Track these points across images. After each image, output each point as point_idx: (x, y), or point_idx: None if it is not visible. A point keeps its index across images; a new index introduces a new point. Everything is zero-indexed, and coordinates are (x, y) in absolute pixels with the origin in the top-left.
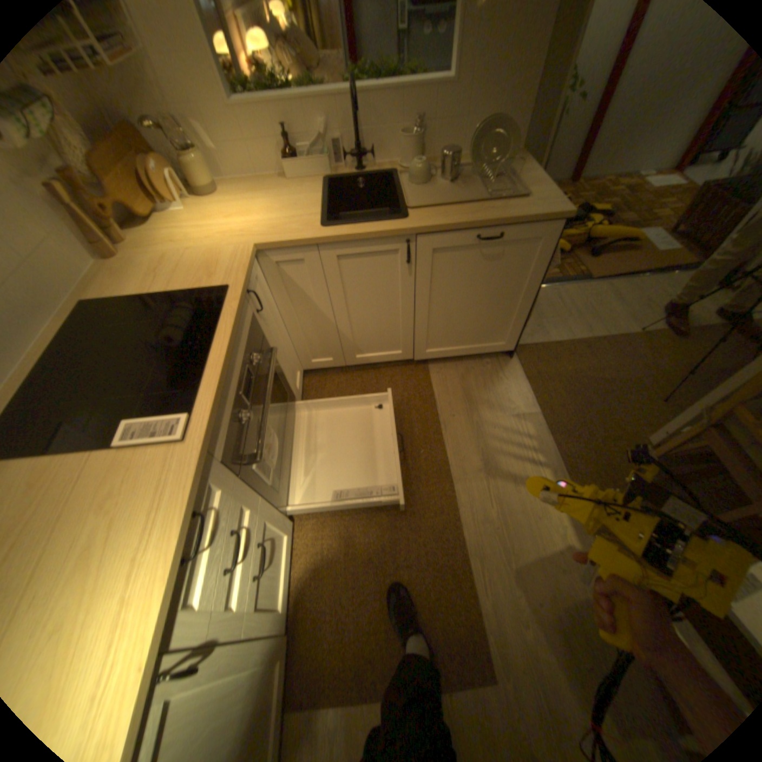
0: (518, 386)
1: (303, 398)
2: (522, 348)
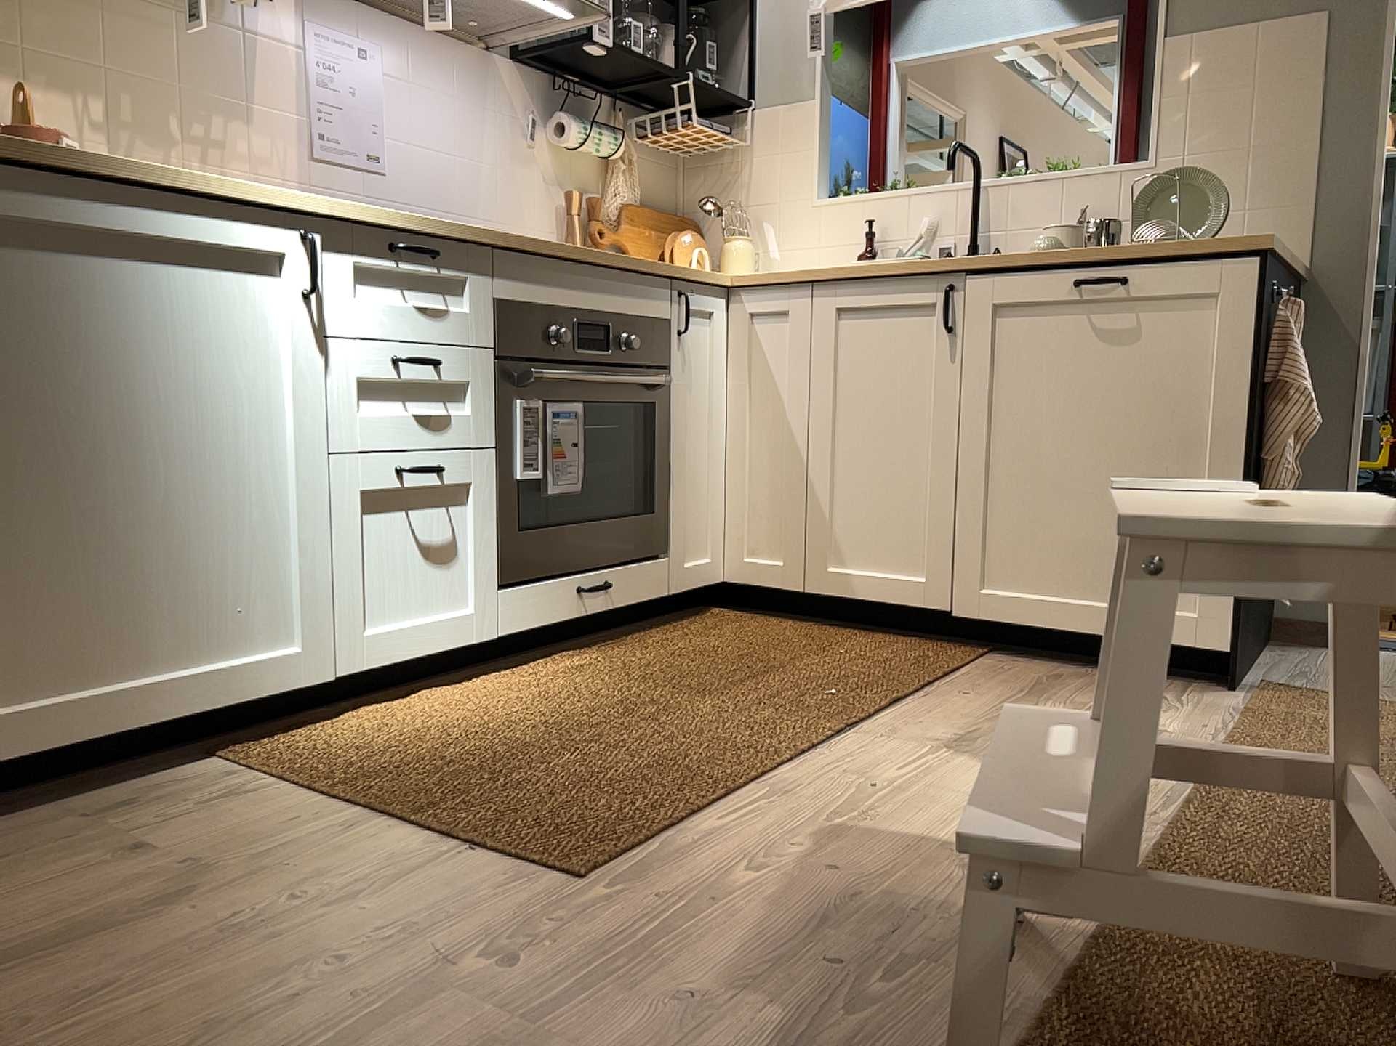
0: (1208, 714)
1: (694, 621)
2: (1291, 688)
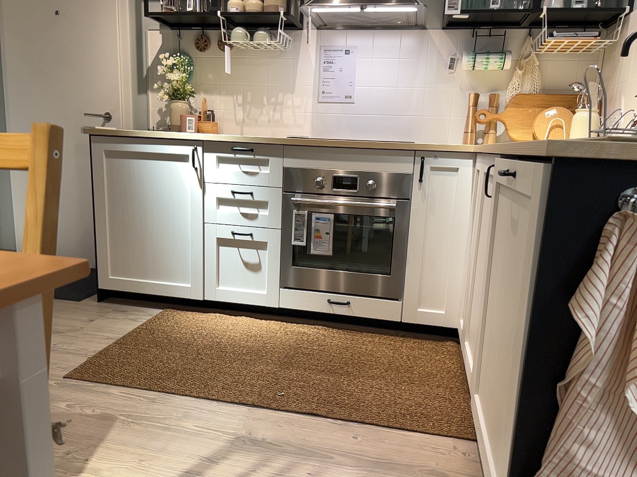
0: None
1: (427, 343)
2: None
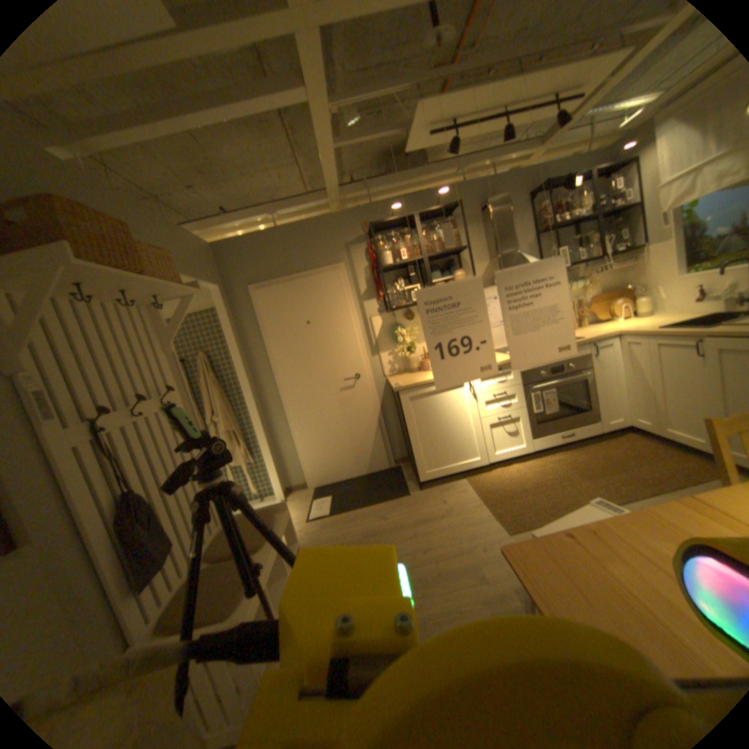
0: None
1: (617, 440)
2: None
